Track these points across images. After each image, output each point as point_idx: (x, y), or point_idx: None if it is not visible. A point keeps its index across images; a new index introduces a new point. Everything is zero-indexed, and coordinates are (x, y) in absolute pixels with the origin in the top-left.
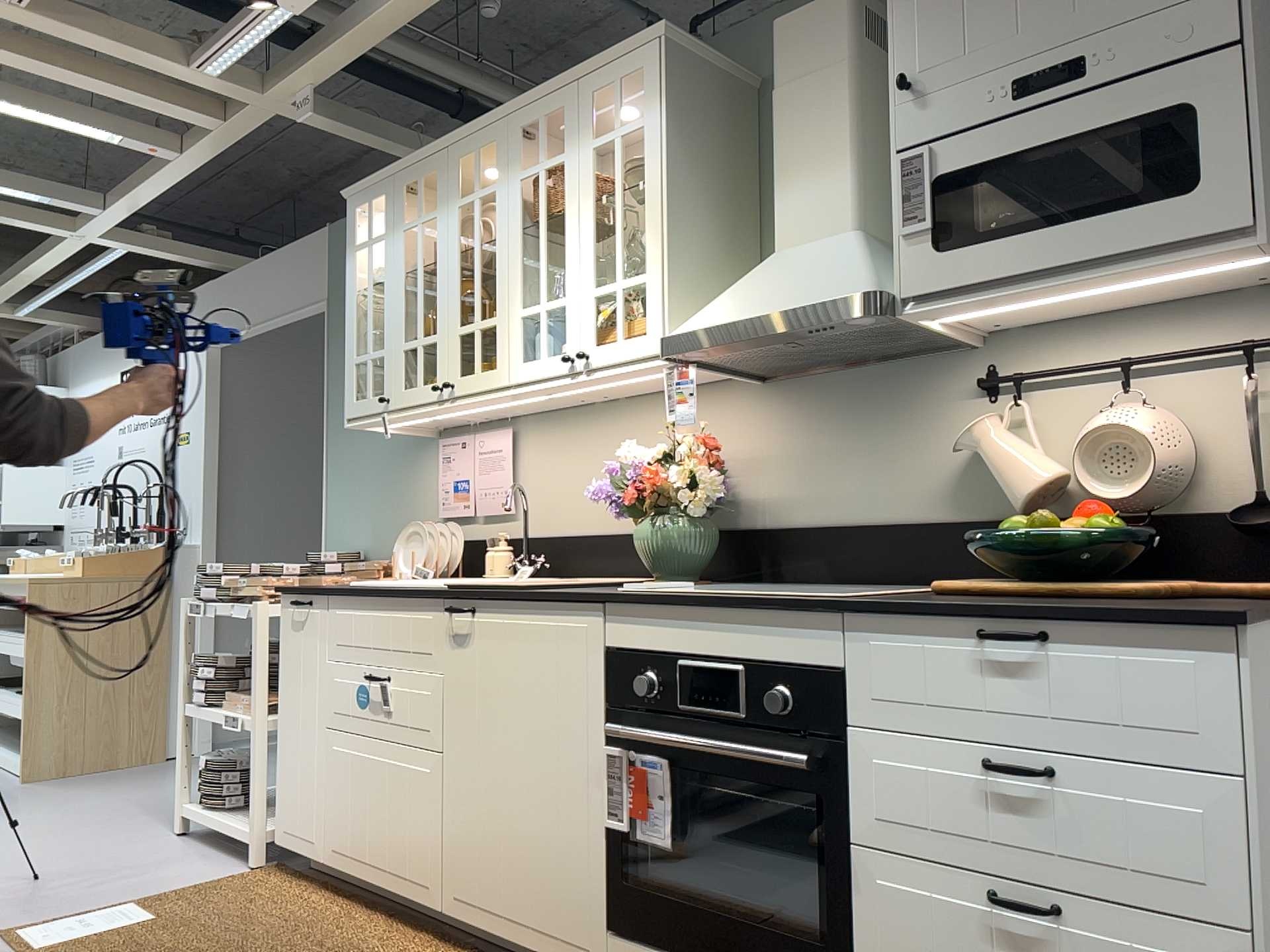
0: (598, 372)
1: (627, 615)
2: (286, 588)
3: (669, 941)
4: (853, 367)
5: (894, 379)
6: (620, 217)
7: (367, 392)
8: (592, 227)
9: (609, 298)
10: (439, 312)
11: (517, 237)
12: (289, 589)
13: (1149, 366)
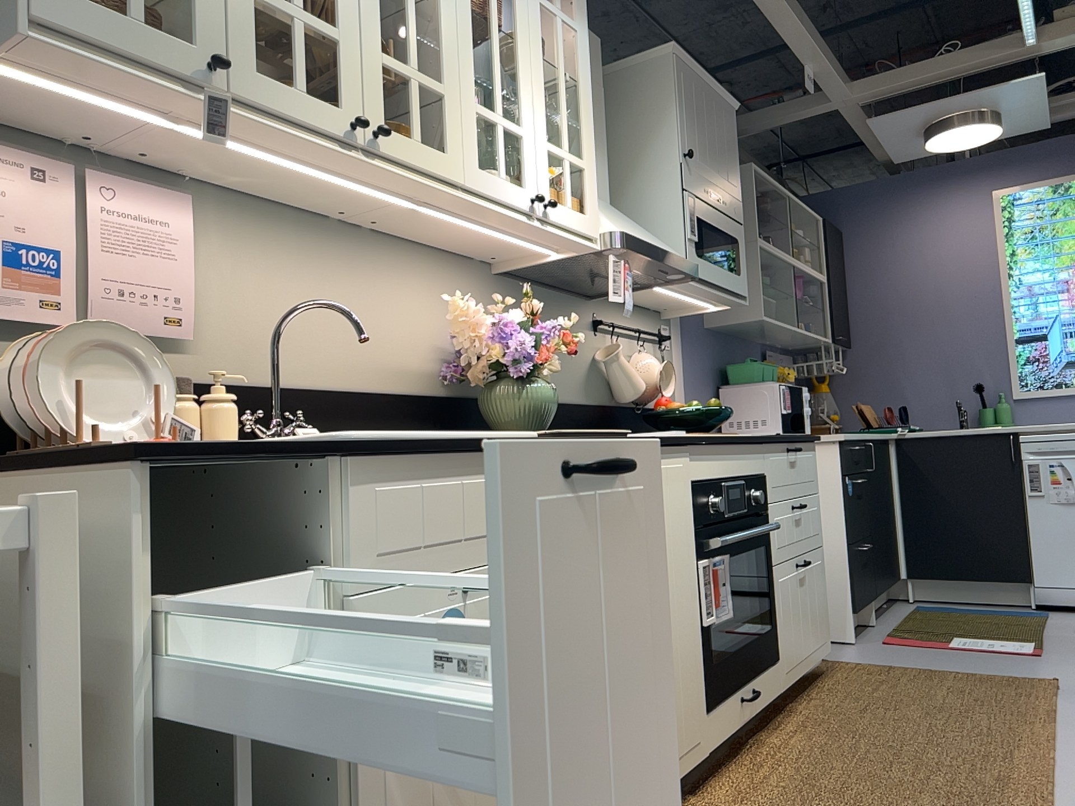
0: (553, 228)
1: (701, 453)
2: (180, 447)
3: (731, 685)
4: (548, 286)
5: (563, 304)
6: (566, 94)
7: (131, 4)
8: (544, 80)
9: (555, 160)
10: (344, 0)
11: (468, 11)
12: (210, 448)
13: (638, 335)
